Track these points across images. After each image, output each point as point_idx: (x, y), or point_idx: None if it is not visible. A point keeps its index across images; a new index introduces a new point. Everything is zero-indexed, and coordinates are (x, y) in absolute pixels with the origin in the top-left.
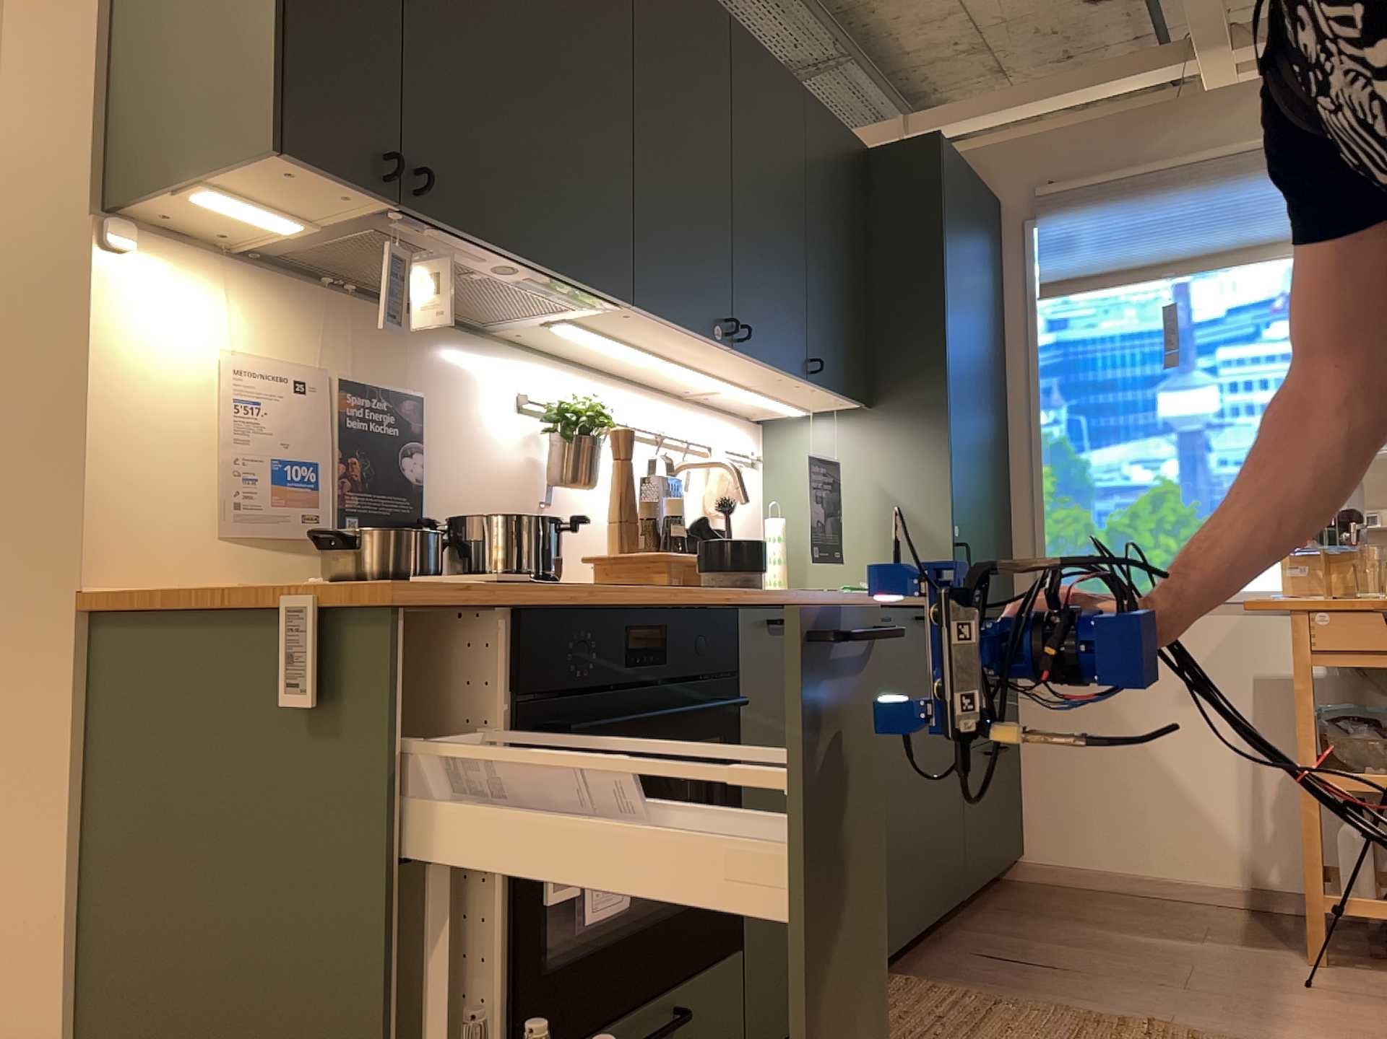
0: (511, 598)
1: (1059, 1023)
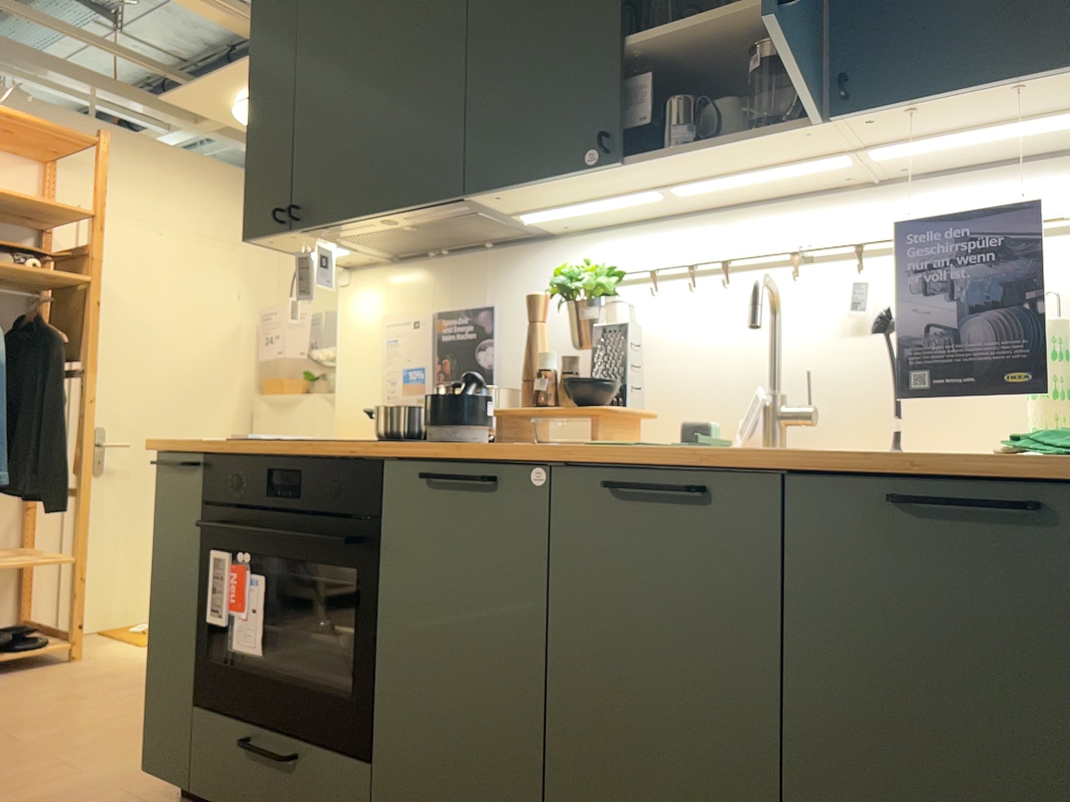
0: (207, 448)
1: None
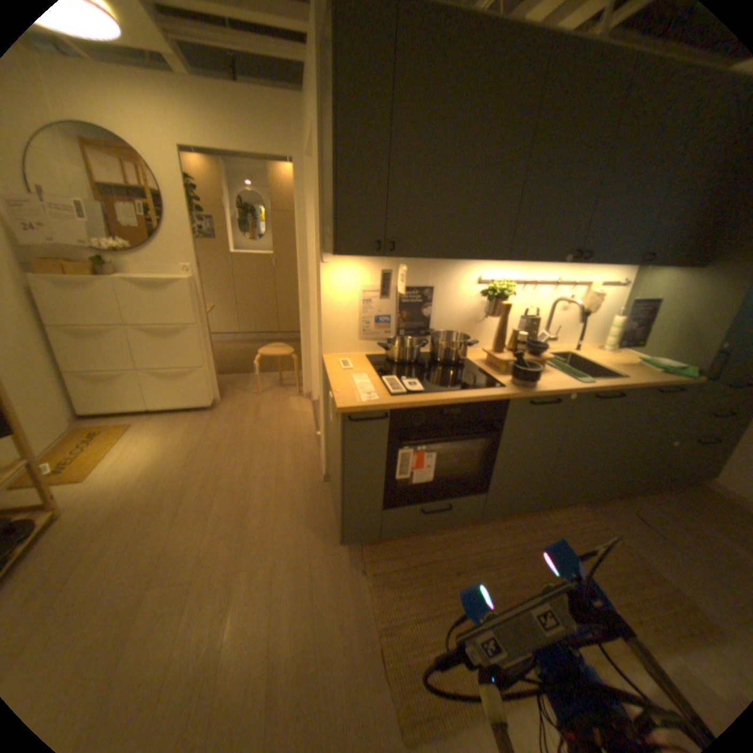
0: (389, 405)
1: (631, 566)
